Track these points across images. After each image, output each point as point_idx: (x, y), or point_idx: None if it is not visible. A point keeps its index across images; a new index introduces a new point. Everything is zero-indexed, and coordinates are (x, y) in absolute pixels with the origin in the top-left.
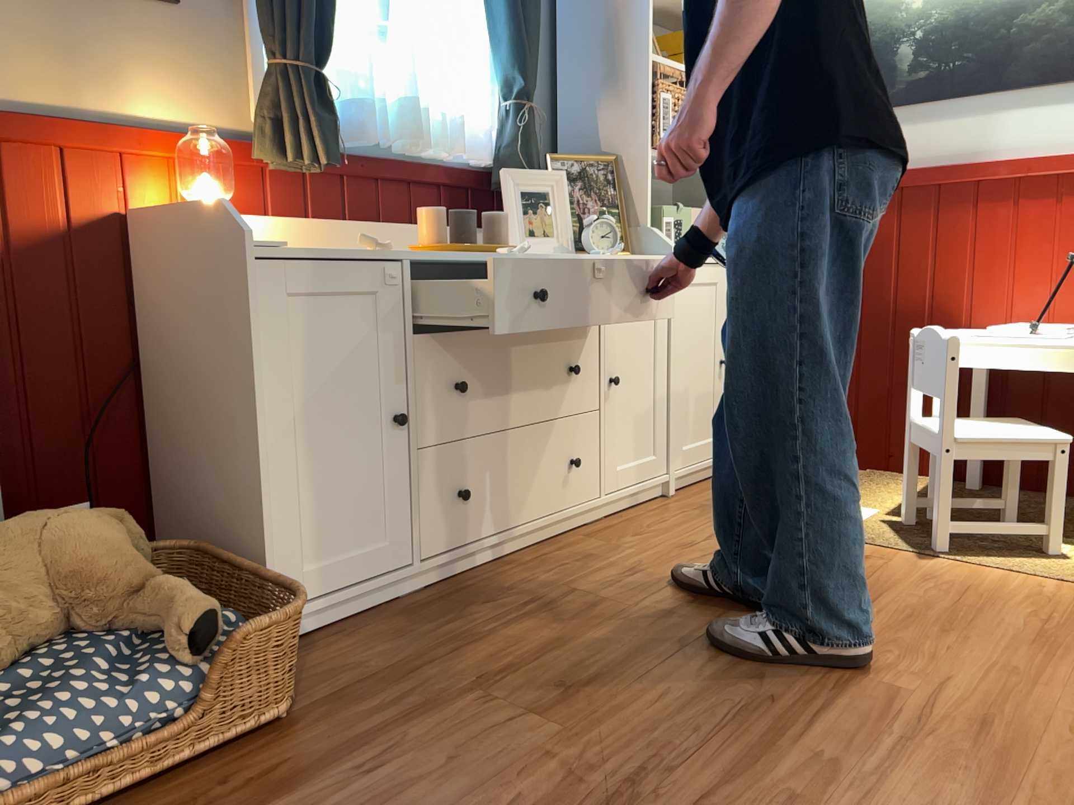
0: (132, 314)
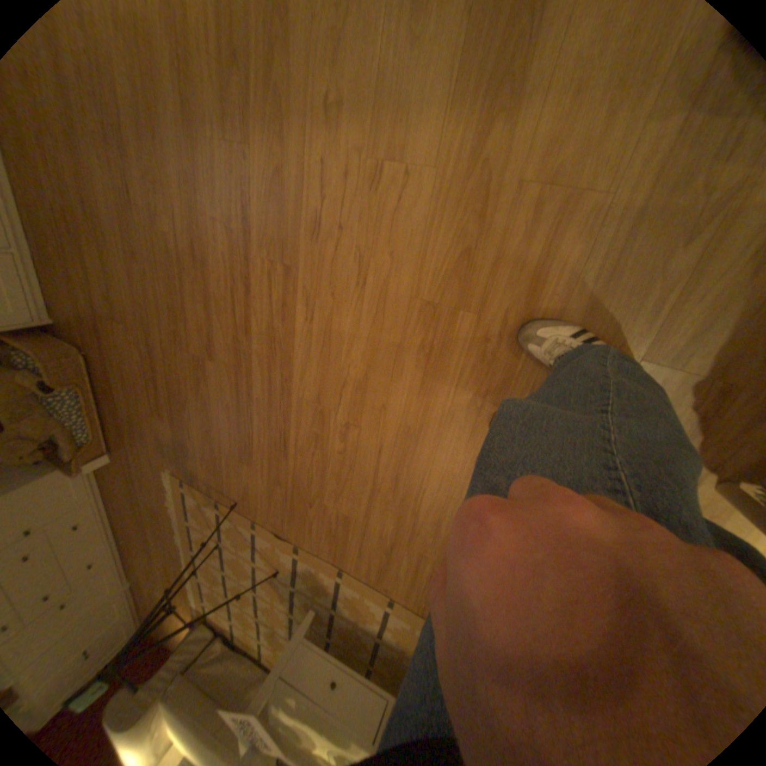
0: None
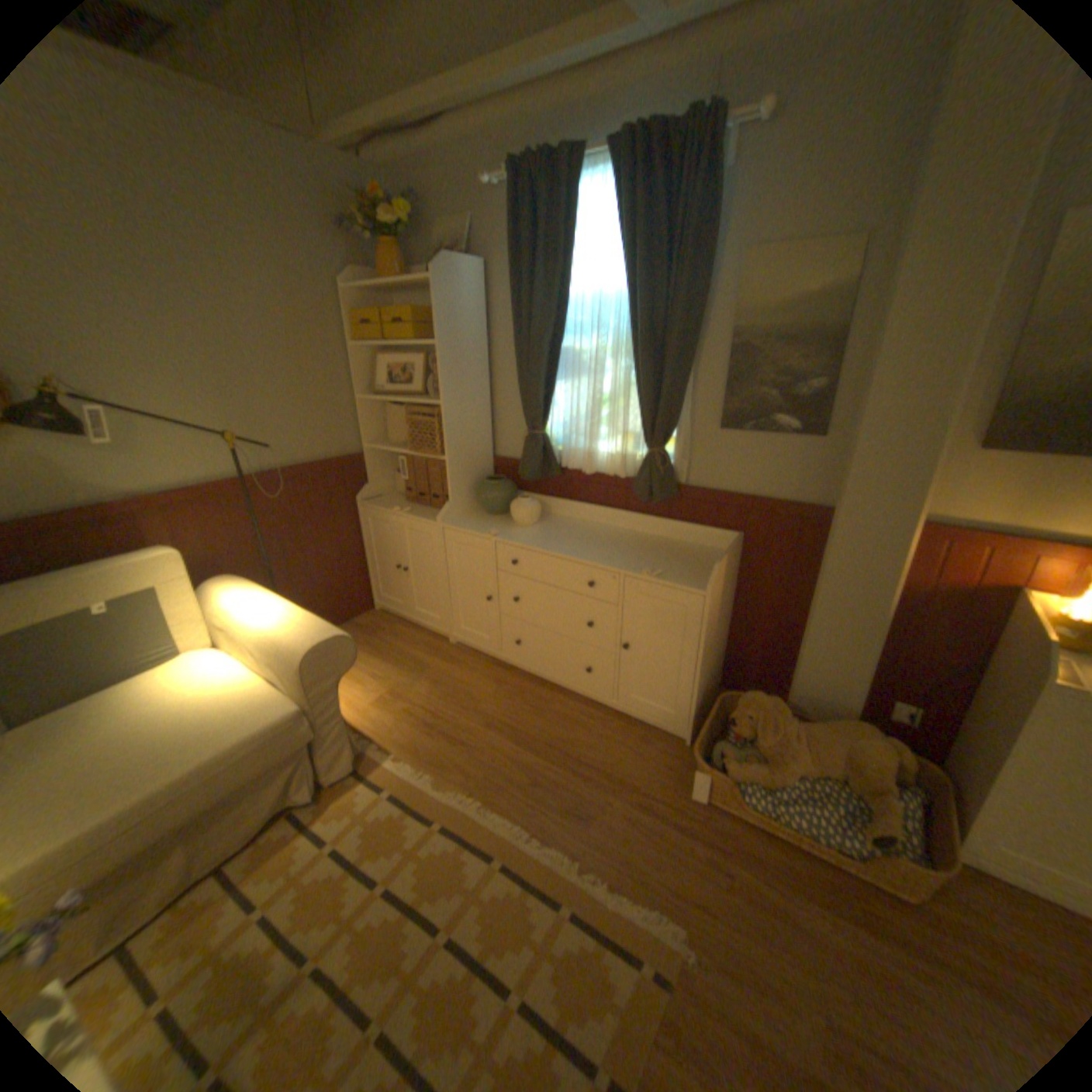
0: (998, 640)
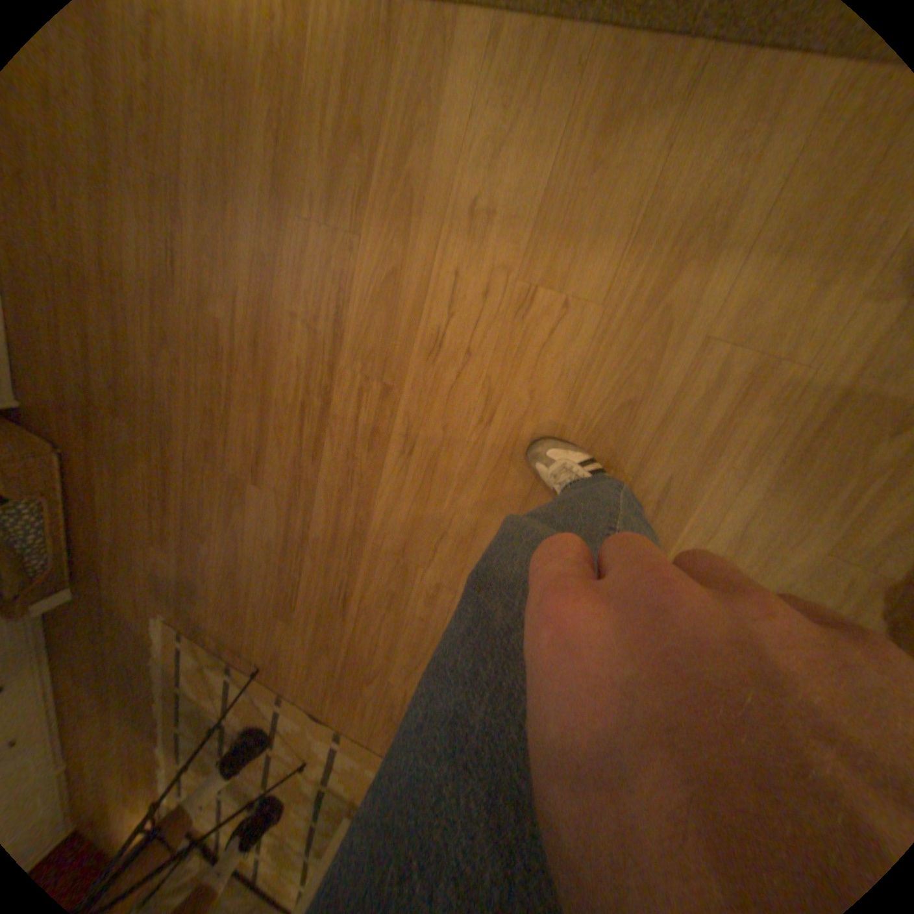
0: None
